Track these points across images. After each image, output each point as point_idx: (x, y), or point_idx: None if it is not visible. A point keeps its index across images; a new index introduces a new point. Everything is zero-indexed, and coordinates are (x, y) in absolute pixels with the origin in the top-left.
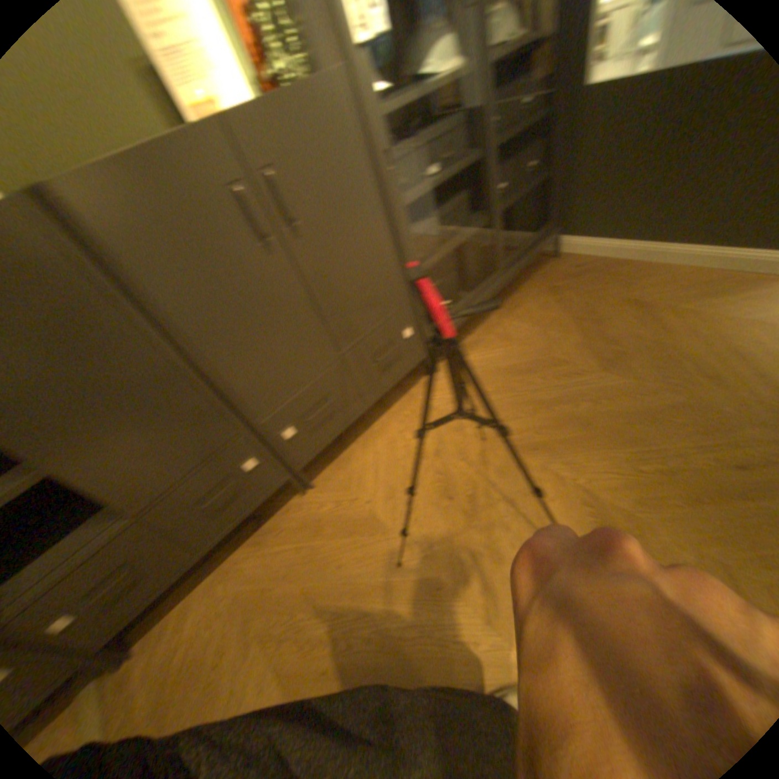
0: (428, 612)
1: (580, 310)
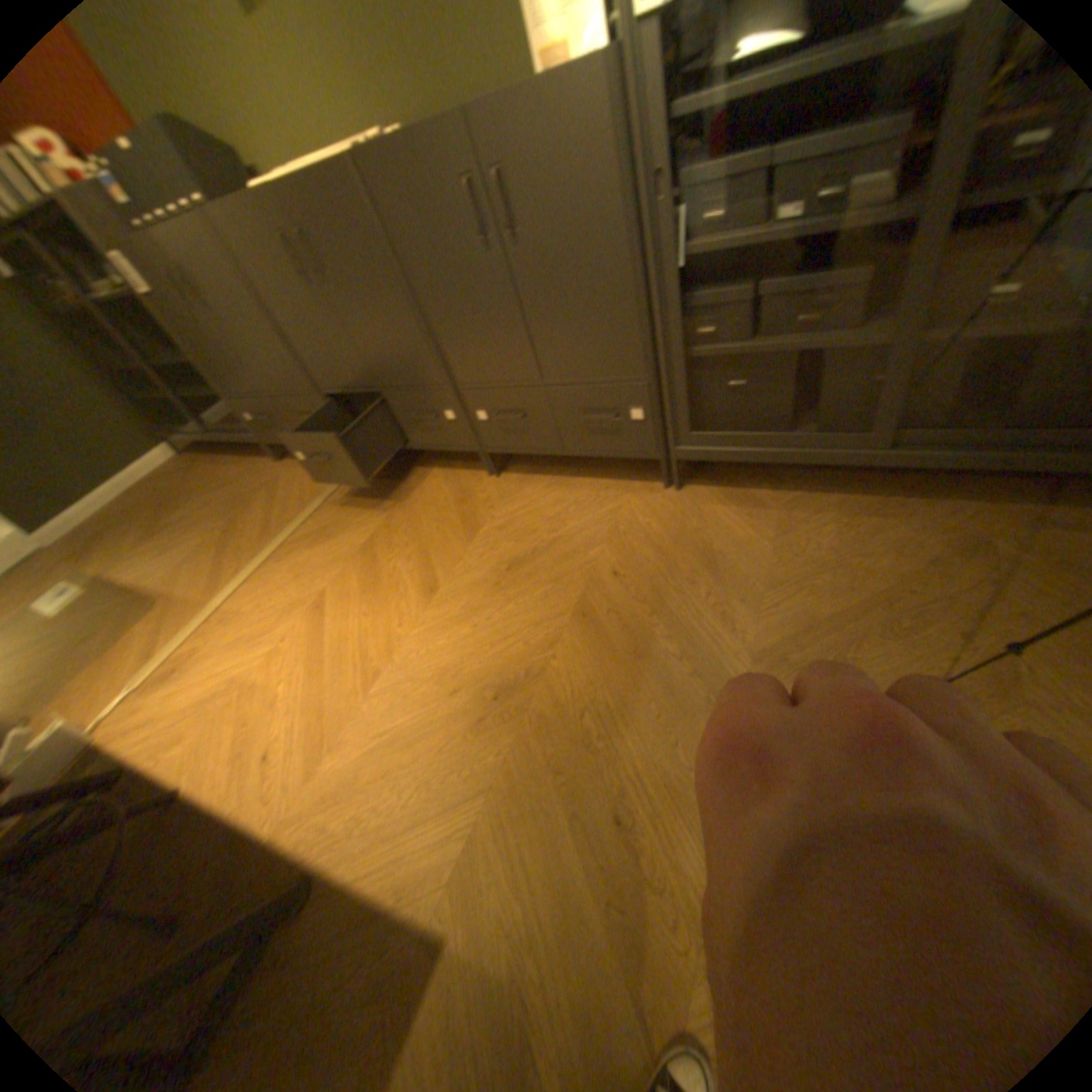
0: (414, 593)
1: (919, 598)
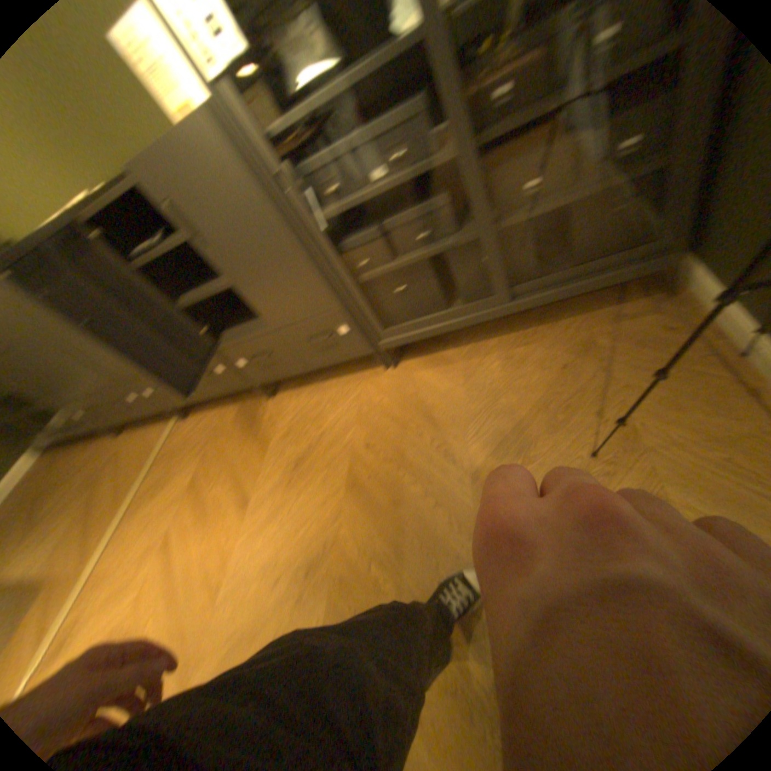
0: (233, 511)
1: (563, 396)
